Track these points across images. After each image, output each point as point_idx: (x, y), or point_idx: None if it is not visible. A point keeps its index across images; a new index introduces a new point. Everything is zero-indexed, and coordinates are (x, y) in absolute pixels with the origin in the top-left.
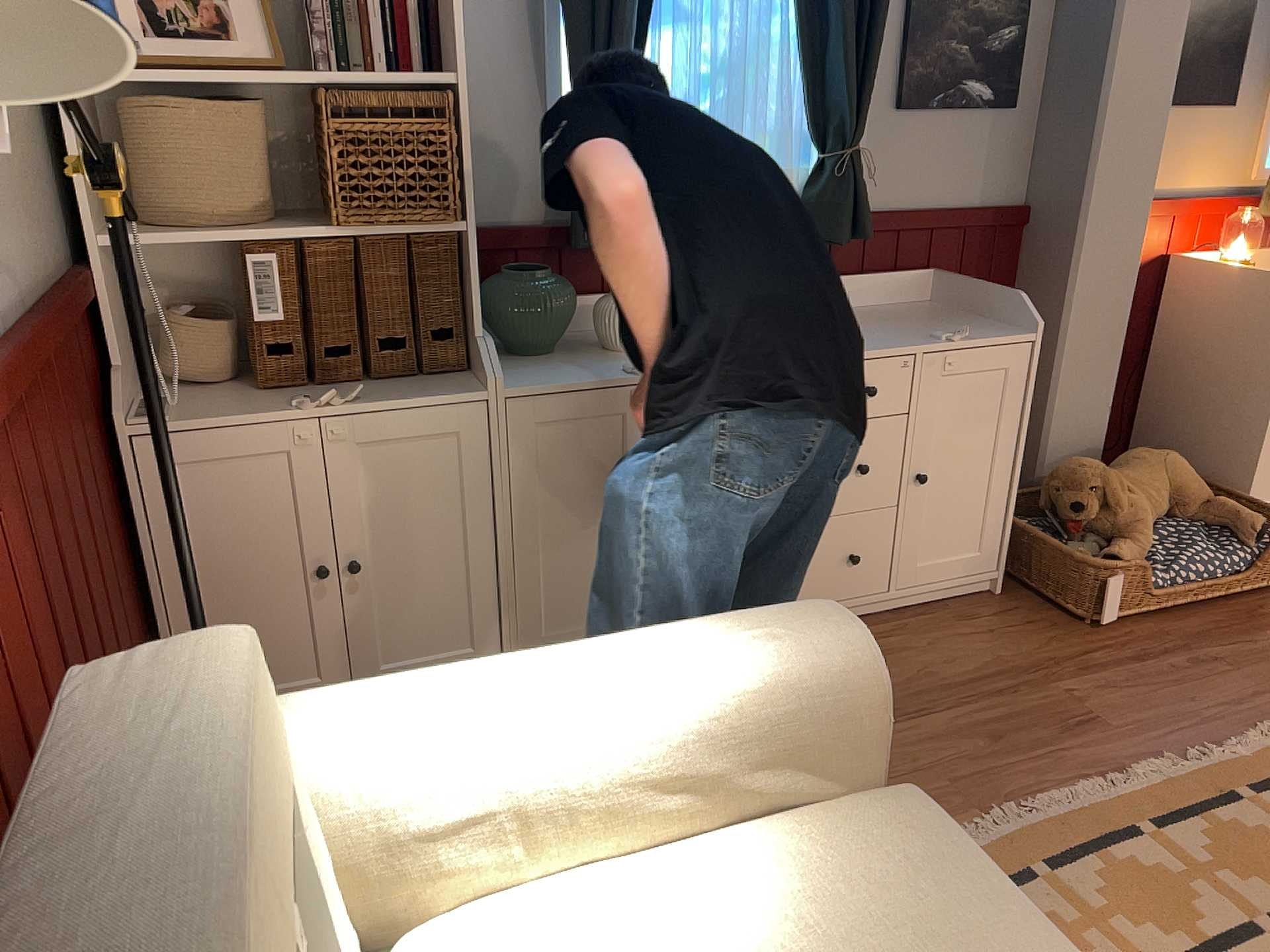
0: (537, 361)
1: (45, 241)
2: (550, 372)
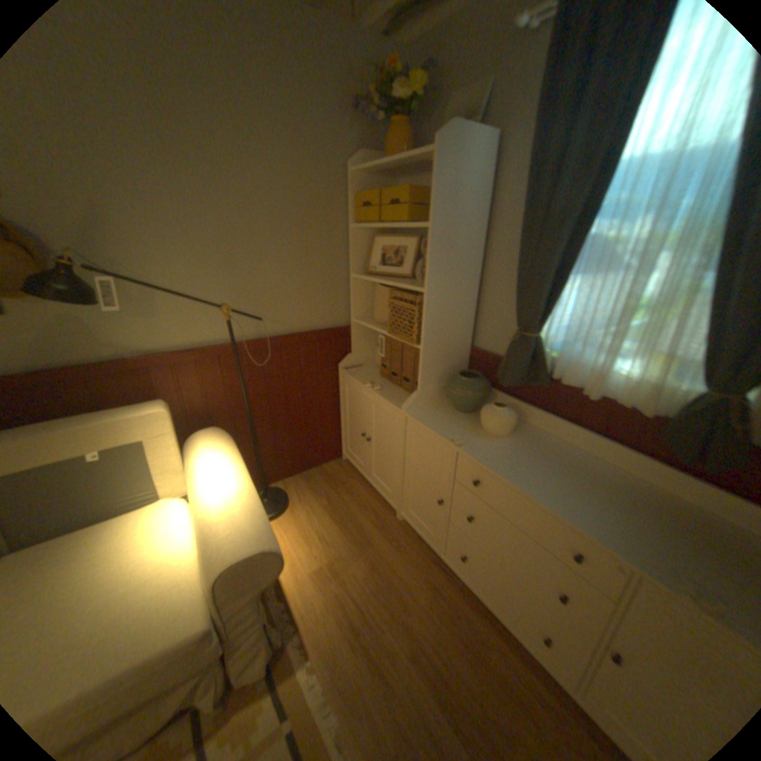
0: (452, 413)
1: (328, 317)
2: (438, 419)
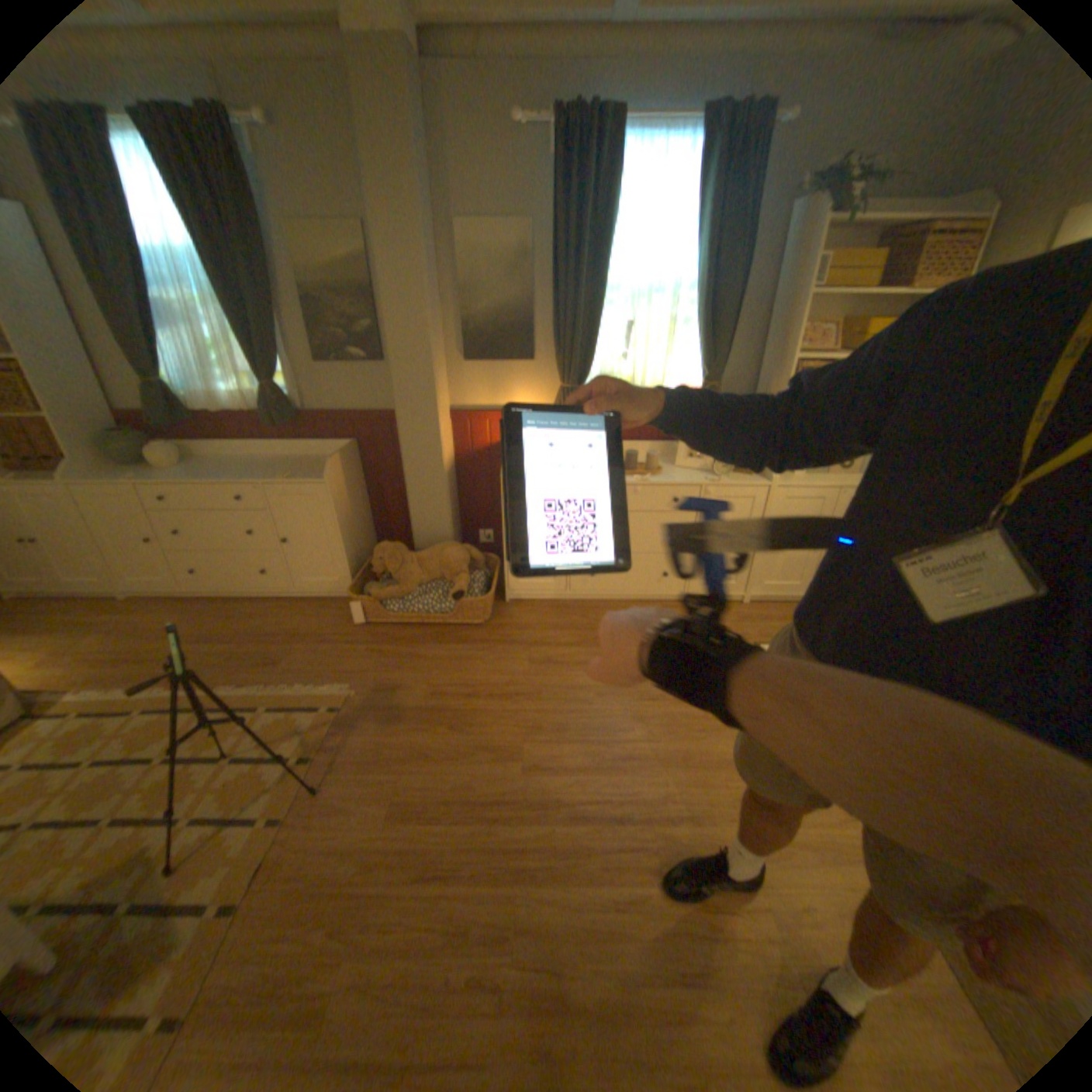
0: (117, 470)
1: None
2: (103, 476)
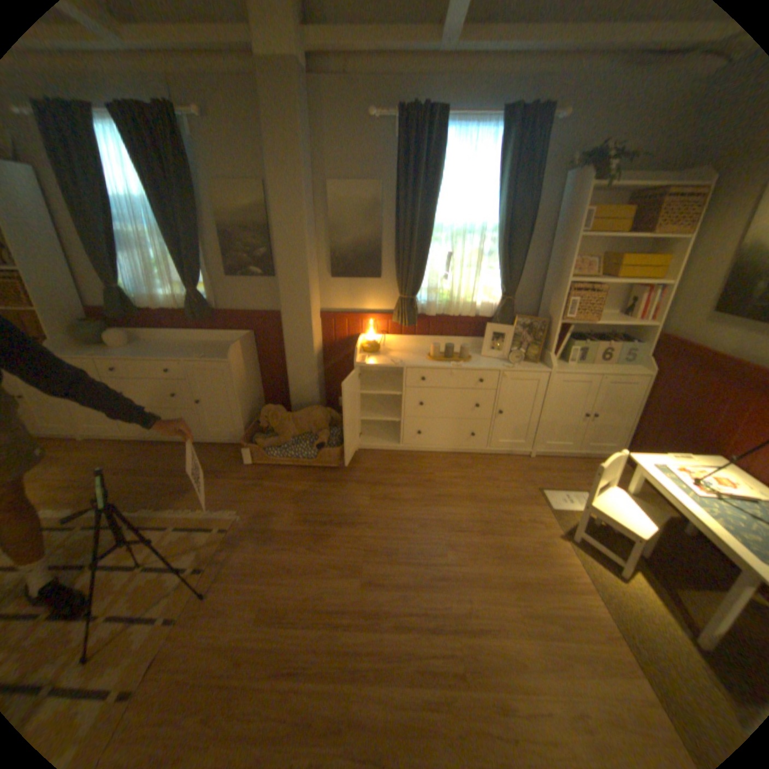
0: (83, 348)
1: None
2: (72, 353)
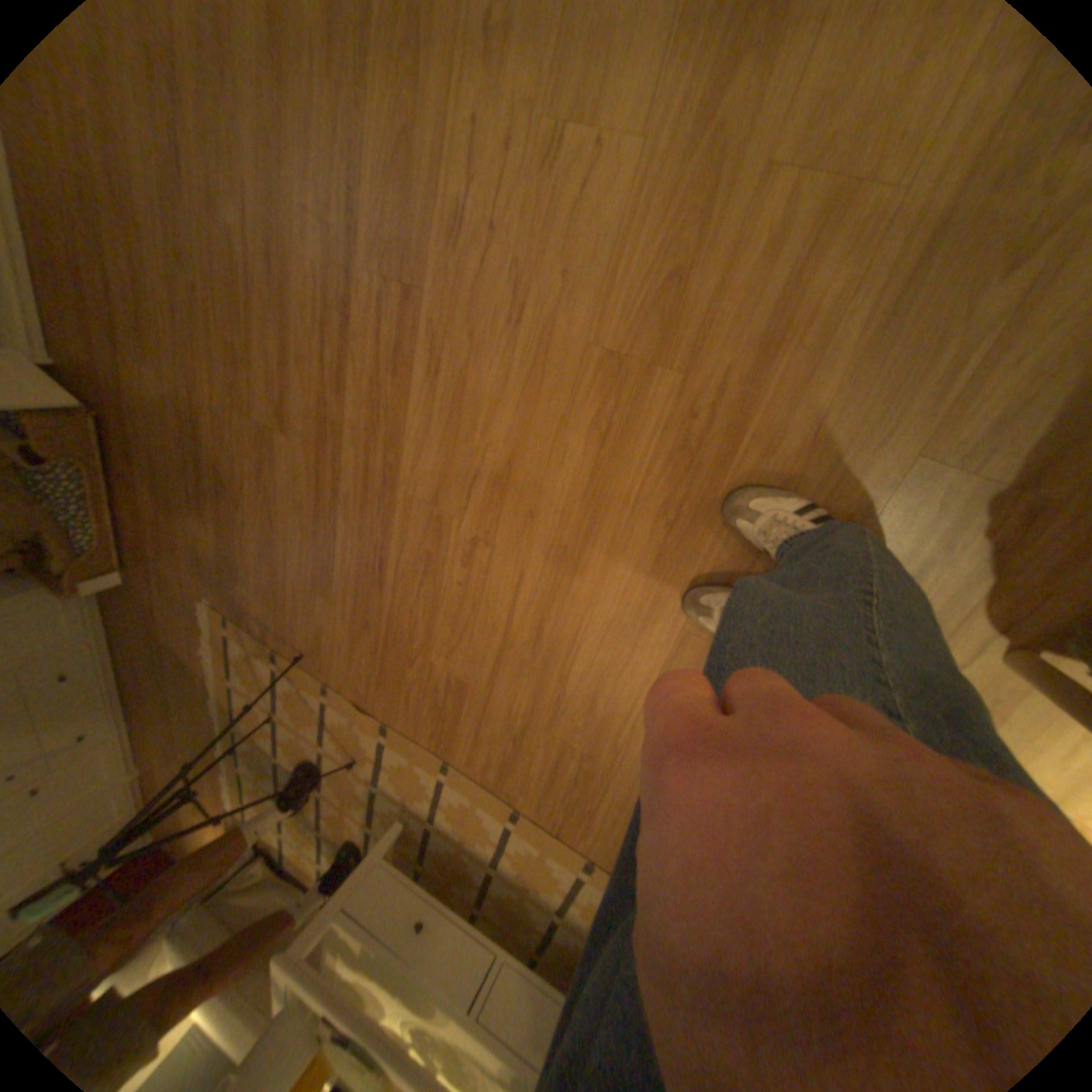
0: None
1: None
2: None
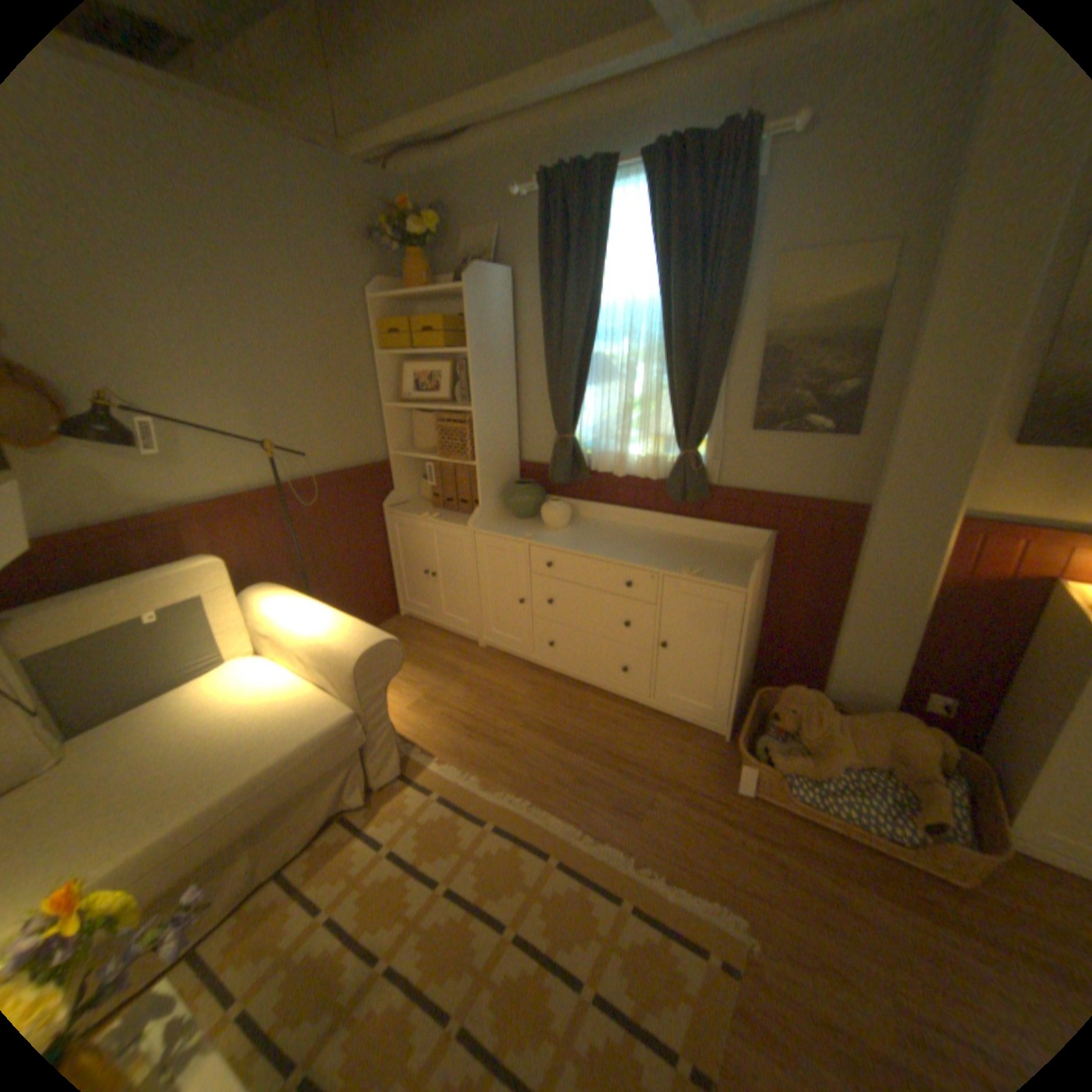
0: (514, 522)
1: (364, 451)
2: (503, 527)
